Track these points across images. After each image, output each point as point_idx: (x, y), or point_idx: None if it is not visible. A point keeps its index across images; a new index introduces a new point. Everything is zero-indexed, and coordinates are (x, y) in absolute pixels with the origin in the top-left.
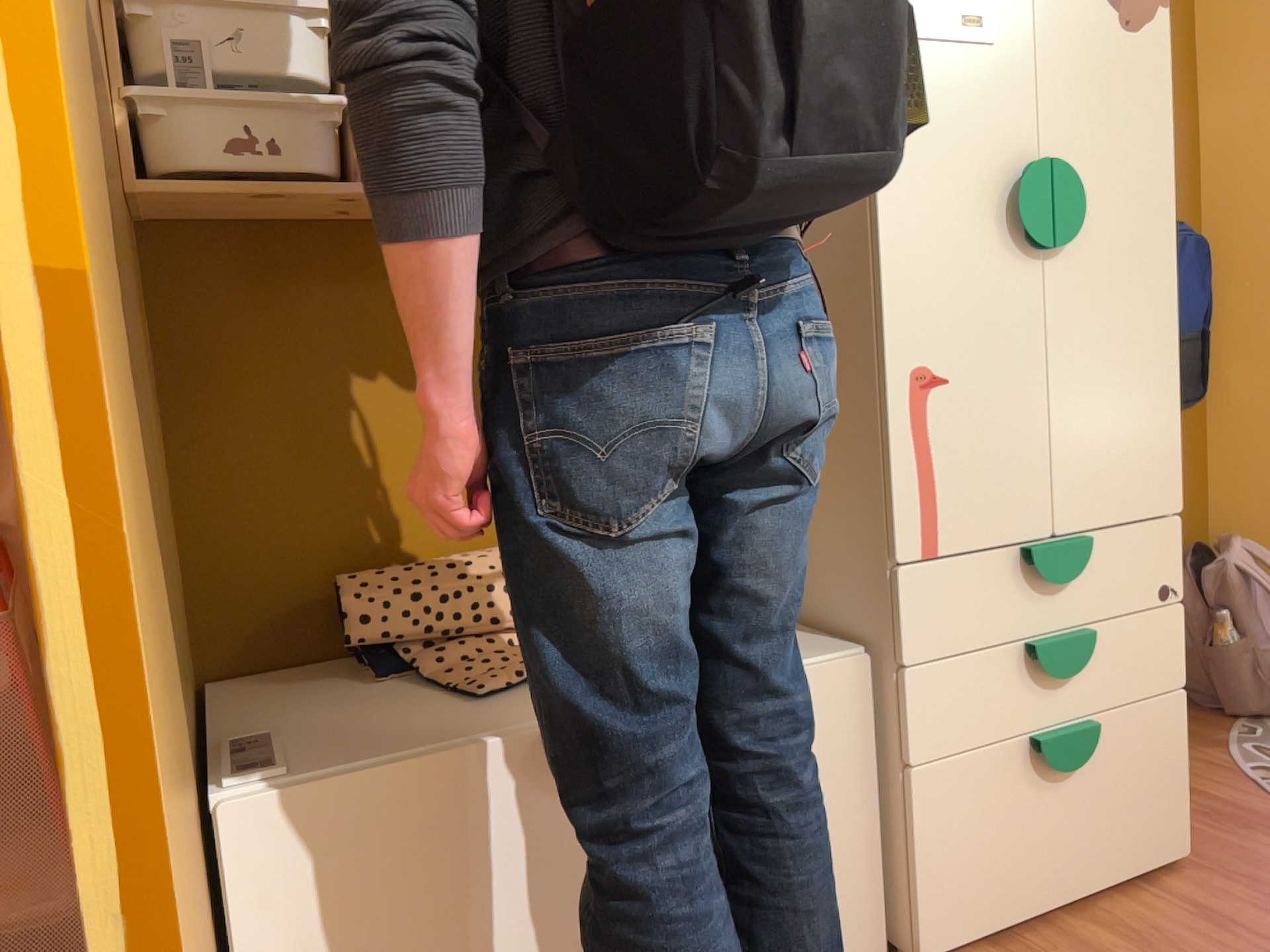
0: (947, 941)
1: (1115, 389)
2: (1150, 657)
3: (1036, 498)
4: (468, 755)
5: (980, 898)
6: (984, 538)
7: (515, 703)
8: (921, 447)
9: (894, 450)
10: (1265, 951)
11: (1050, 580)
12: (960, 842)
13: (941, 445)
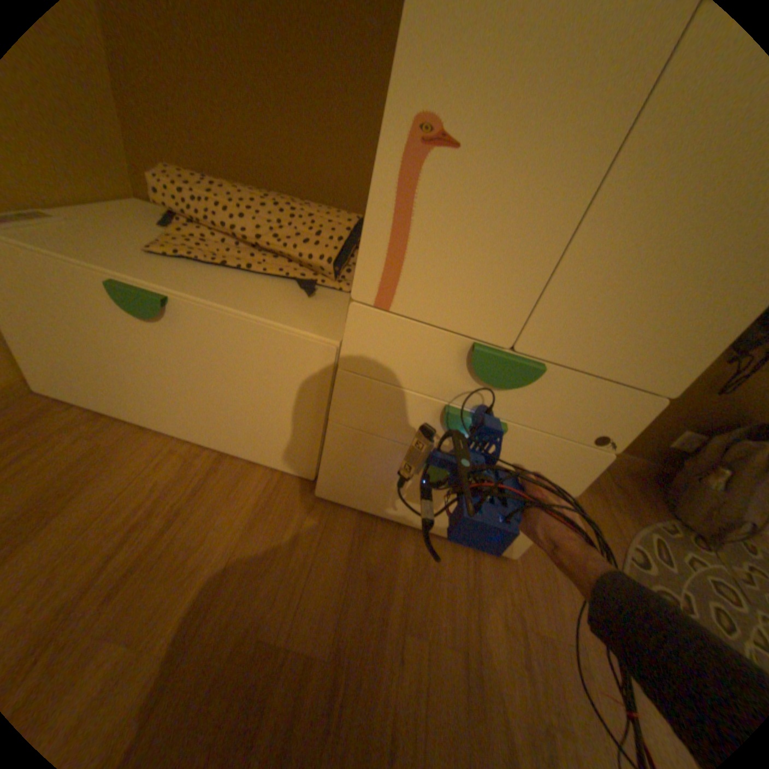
0: (331, 495)
1: (678, 245)
2: (554, 465)
3: (506, 308)
4: (74, 267)
5: (357, 493)
6: (436, 314)
7: (150, 261)
8: (400, 205)
9: (374, 196)
10: (467, 632)
11: (479, 374)
12: (352, 466)
13: (421, 212)
